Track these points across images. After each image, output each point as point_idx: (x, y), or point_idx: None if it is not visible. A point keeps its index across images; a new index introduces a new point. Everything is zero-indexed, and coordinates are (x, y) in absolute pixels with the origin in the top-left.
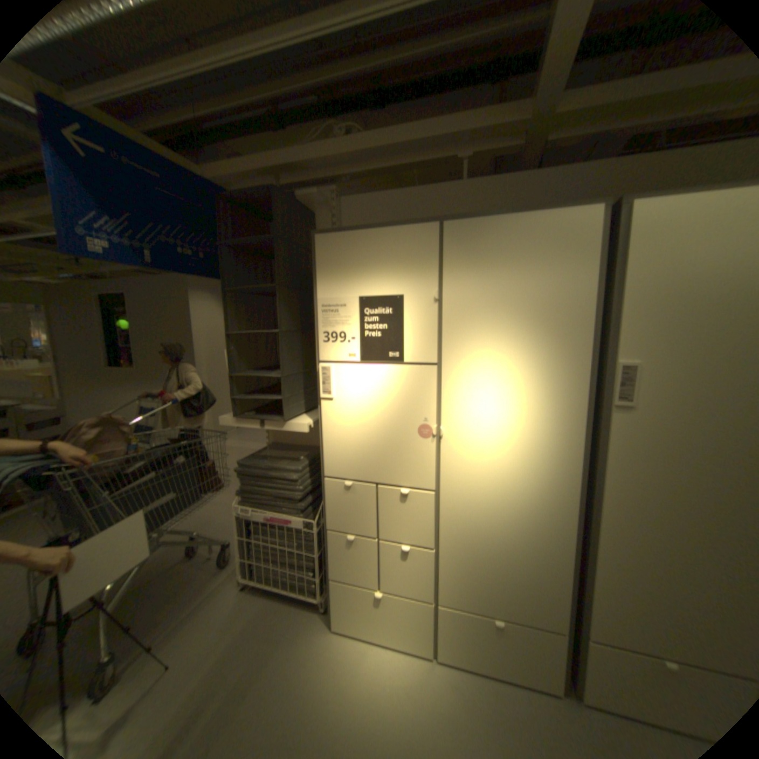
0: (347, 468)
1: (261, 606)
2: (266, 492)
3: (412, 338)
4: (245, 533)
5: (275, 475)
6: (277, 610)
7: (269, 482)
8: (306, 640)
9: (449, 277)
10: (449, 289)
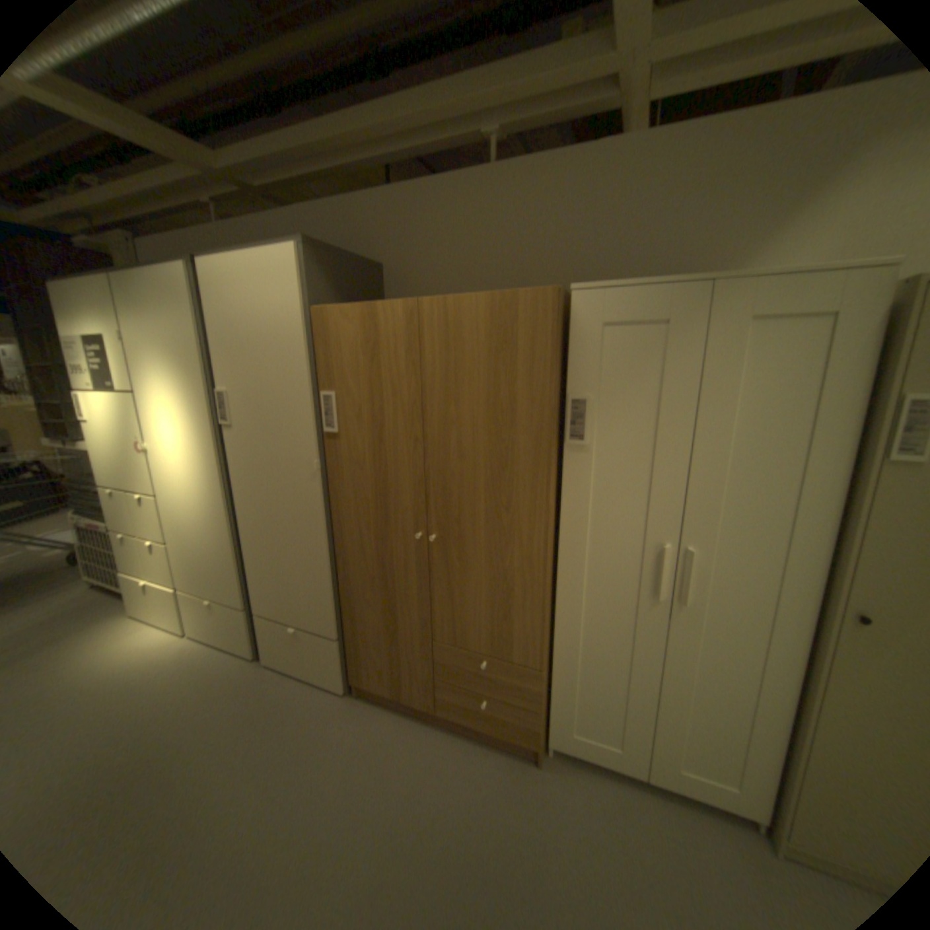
0: (107, 479)
1: (96, 598)
2: (84, 503)
3: (115, 371)
4: (80, 538)
5: (87, 489)
6: (106, 601)
7: (85, 495)
8: (108, 619)
9: (122, 320)
10: (124, 331)
